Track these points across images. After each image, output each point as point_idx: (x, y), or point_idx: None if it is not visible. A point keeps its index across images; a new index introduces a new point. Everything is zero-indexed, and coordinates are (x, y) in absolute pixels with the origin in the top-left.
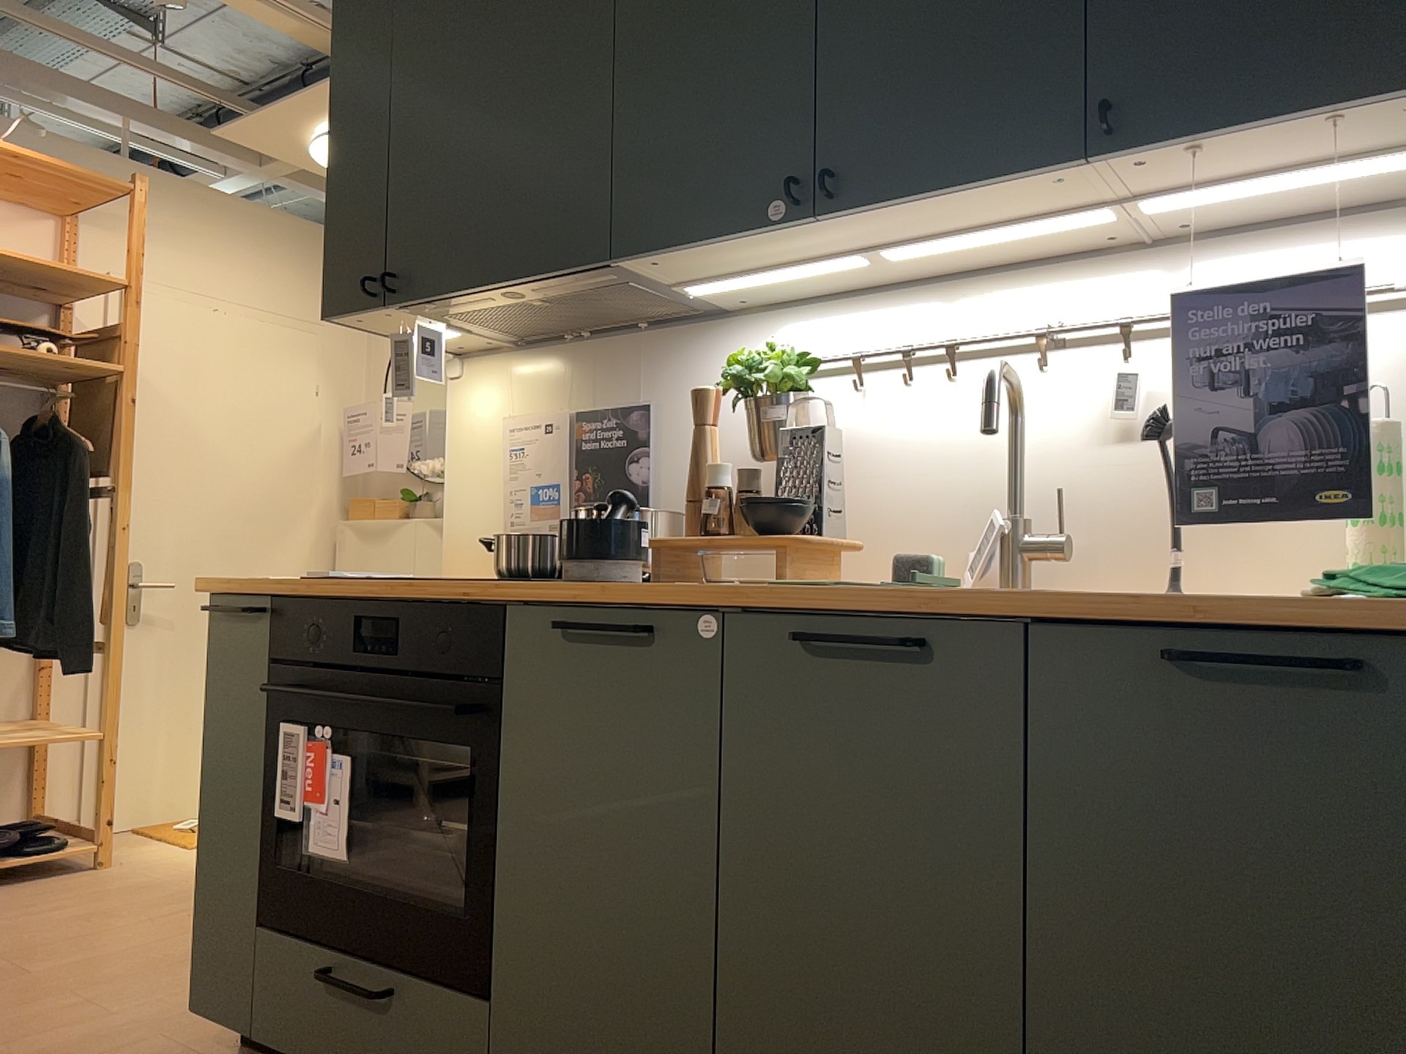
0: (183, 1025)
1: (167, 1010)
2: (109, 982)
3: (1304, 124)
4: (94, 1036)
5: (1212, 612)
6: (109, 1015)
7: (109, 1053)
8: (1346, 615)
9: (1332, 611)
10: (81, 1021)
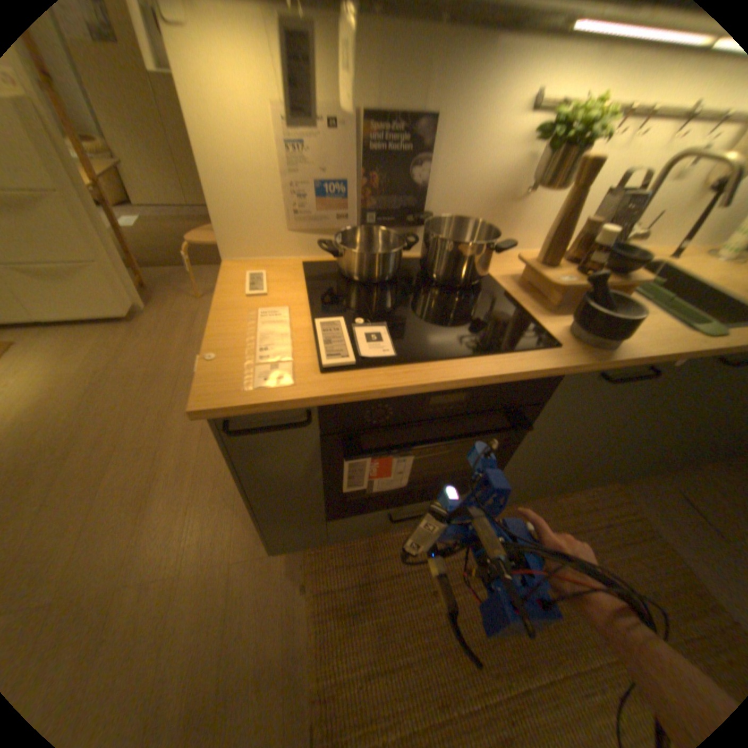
0: (225, 549)
1: (199, 549)
2: (124, 563)
3: None
4: (197, 595)
5: None
6: (174, 579)
7: (226, 595)
8: None
9: None
10: (168, 595)
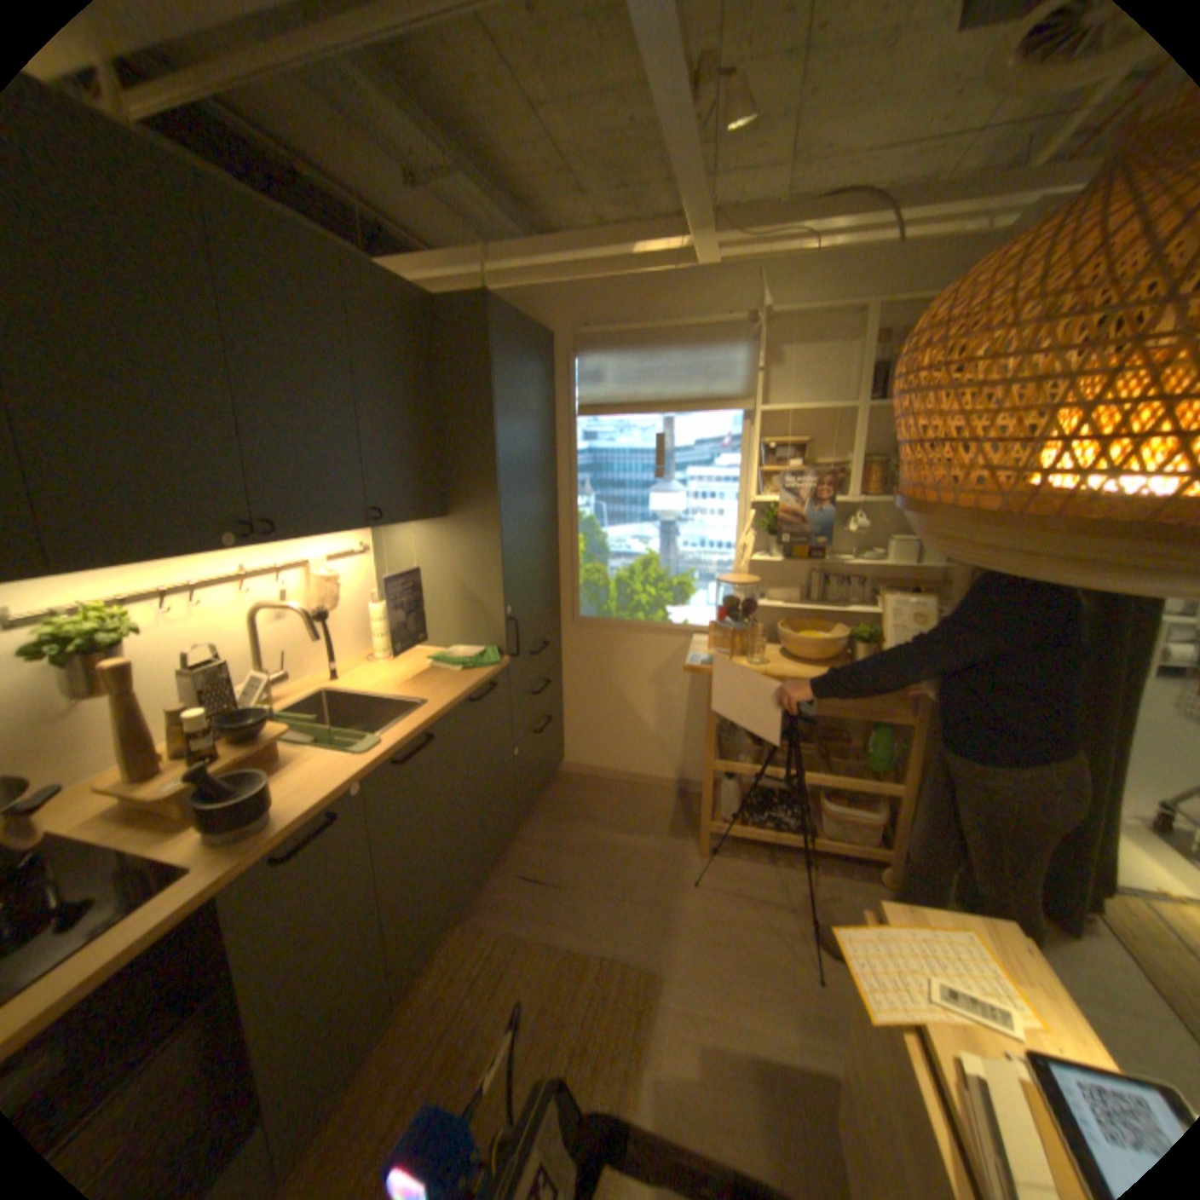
0: None
1: None
2: None
3: (408, 522)
4: None
5: (476, 686)
6: None
7: None
8: (485, 674)
9: (491, 675)
10: None
